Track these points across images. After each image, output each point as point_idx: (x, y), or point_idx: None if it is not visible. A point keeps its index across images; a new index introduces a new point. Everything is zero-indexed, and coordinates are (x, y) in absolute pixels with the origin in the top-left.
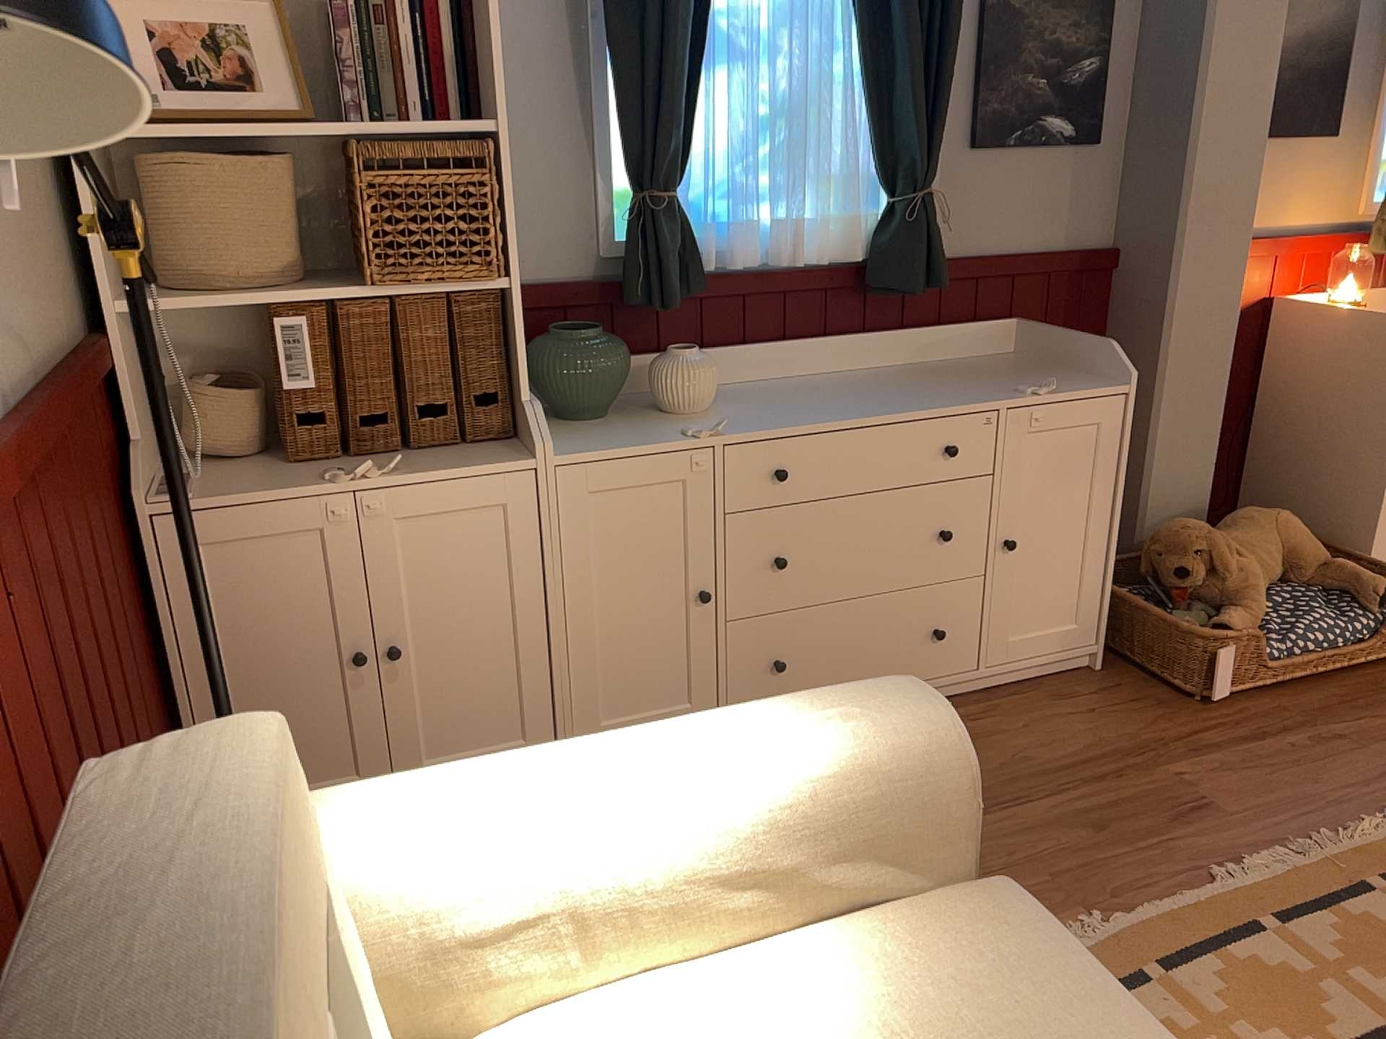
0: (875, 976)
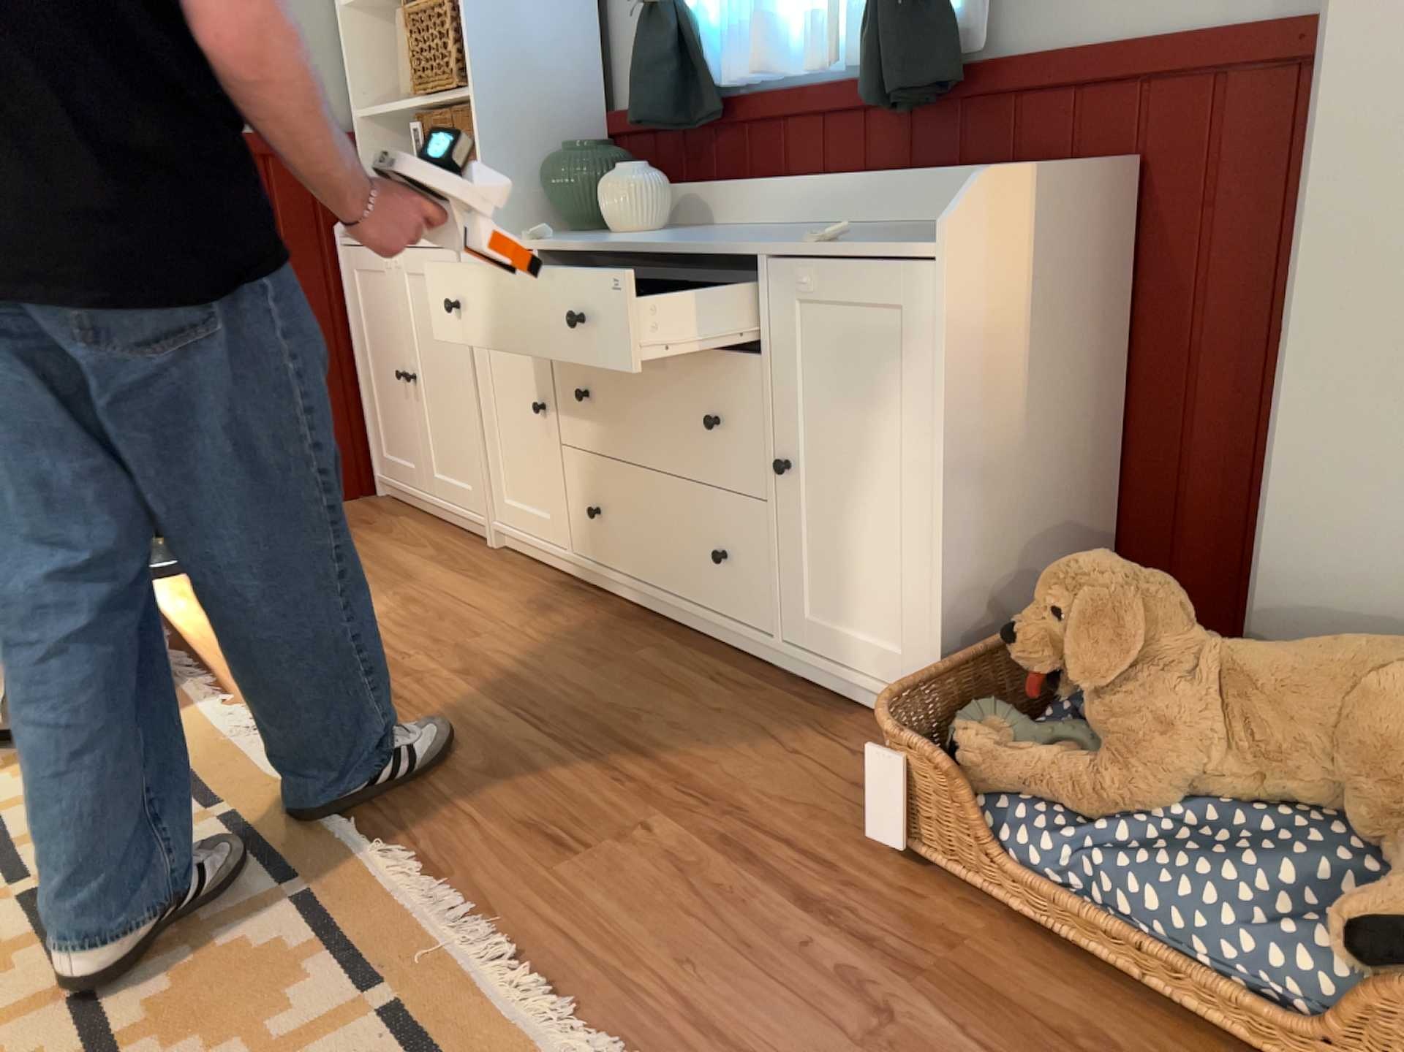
0: None
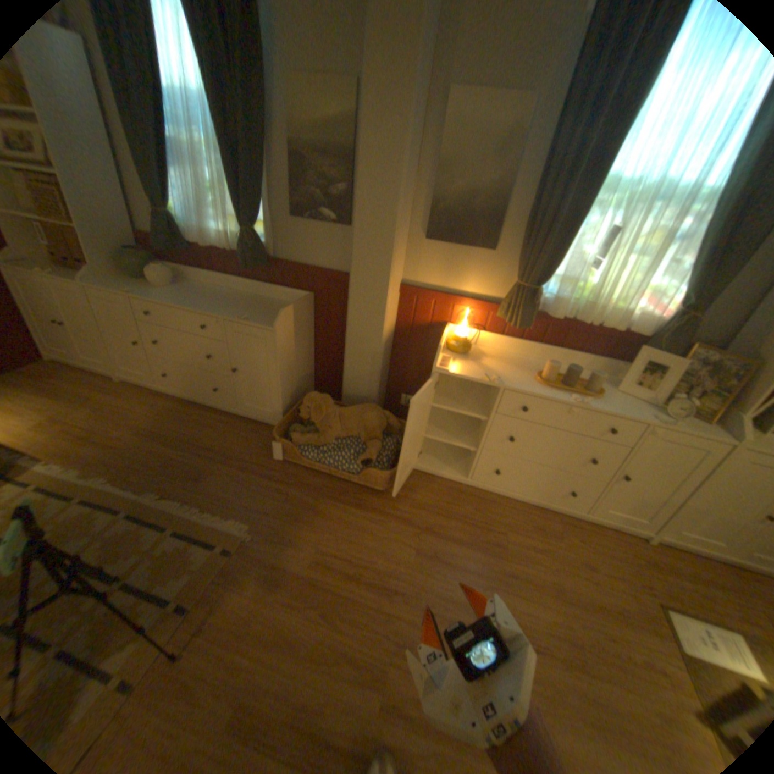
0: None
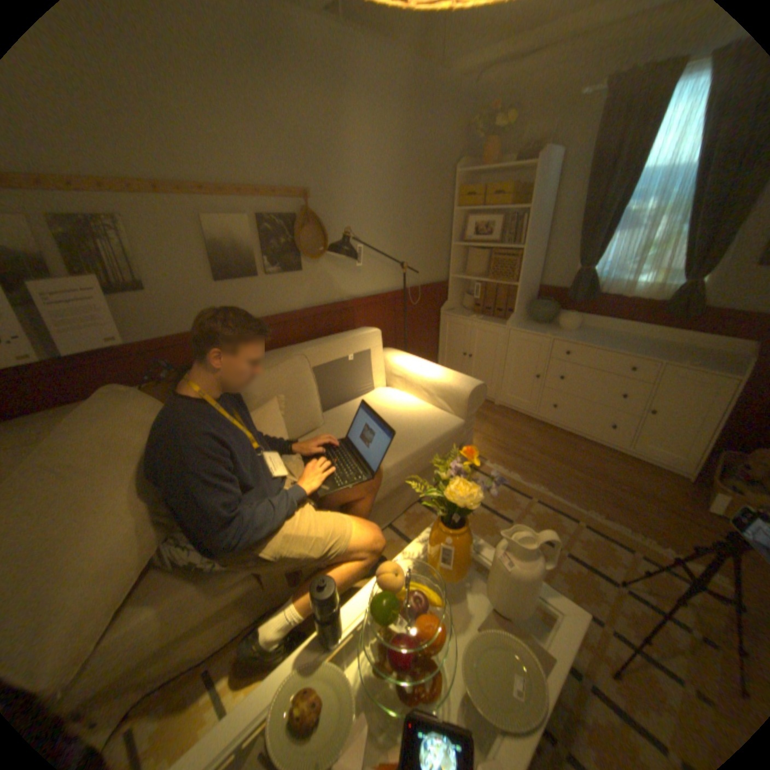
0: (427, 411)
